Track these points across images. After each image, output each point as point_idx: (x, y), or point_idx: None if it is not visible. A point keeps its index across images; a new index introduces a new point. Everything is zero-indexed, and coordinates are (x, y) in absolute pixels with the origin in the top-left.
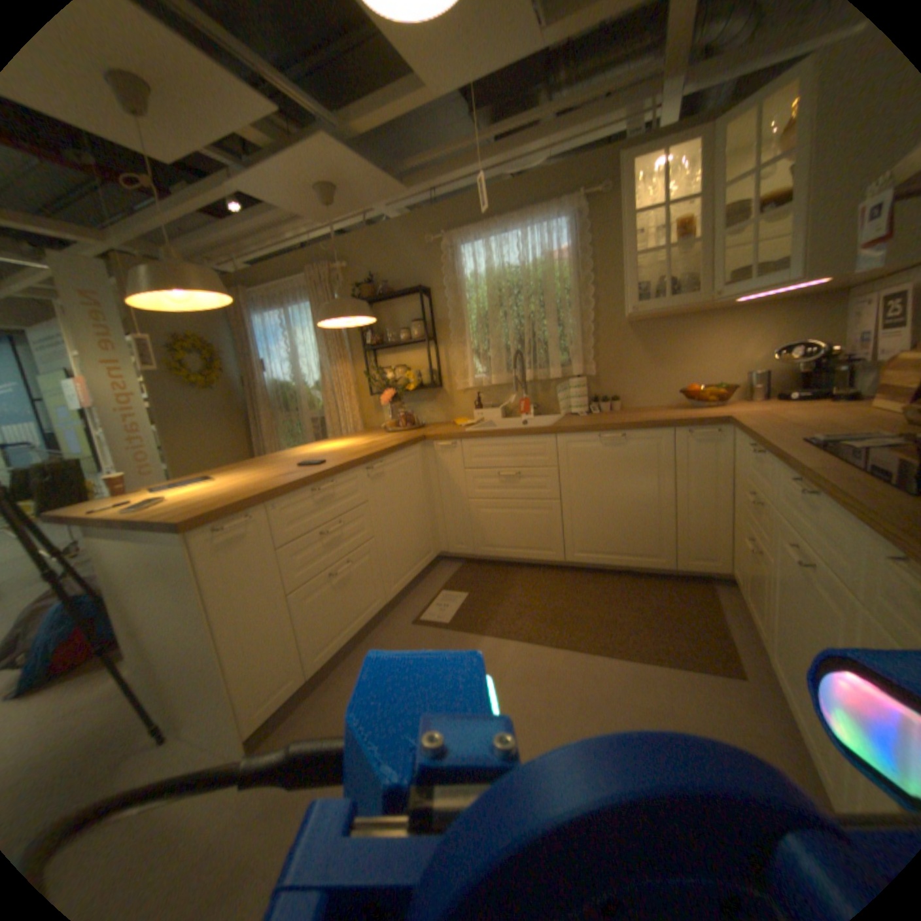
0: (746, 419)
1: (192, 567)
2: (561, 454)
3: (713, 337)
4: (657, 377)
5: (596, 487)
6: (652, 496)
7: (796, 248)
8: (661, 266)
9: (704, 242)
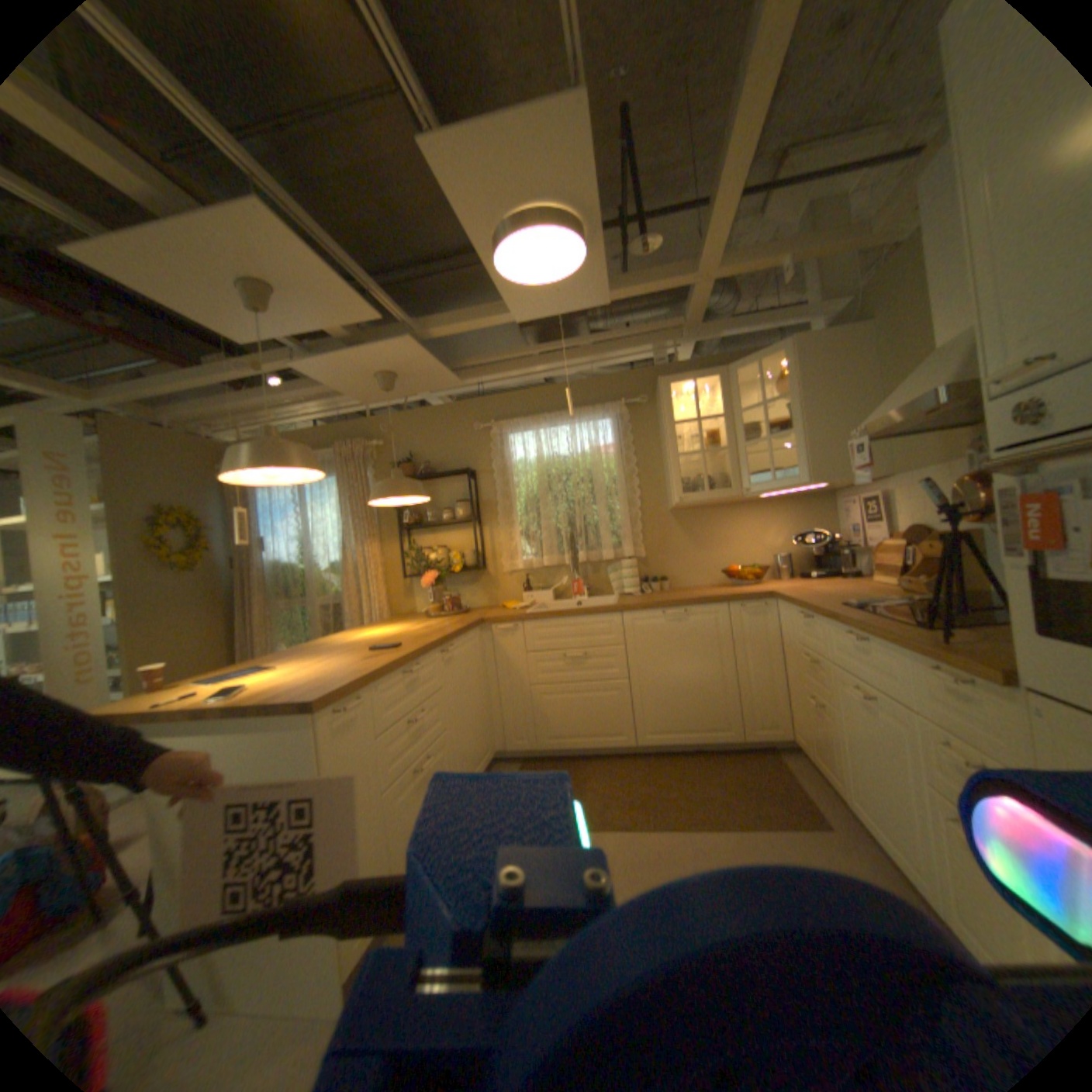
0: (786, 592)
1: (315, 753)
2: (627, 631)
3: (740, 524)
4: (698, 558)
5: (663, 663)
6: (715, 668)
7: (800, 460)
8: (692, 464)
9: (726, 449)
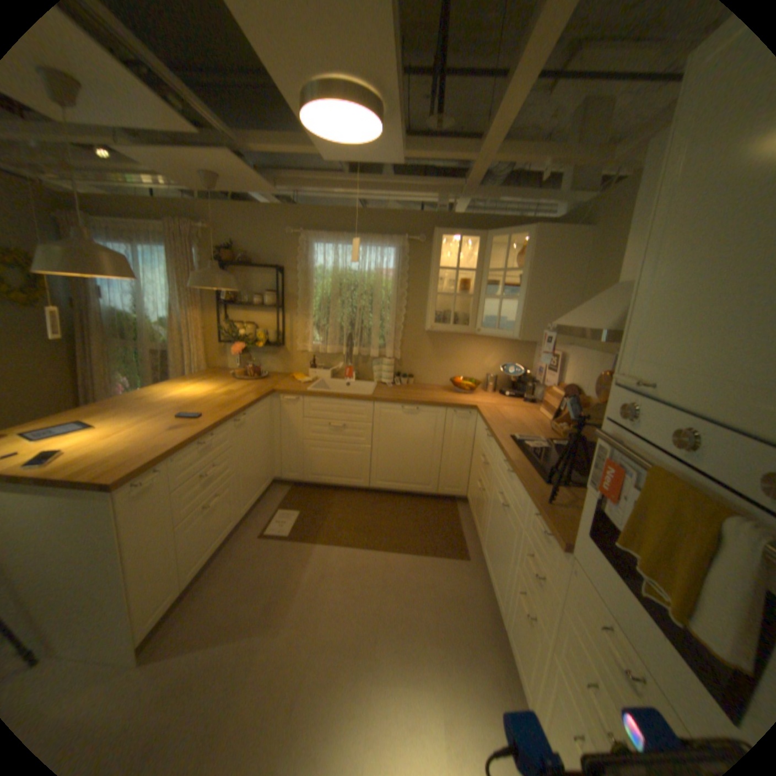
0: (484, 411)
1: (114, 518)
2: (376, 416)
3: (471, 349)
4: (437, 367)
5: (396, 440)
6: (429, 449)
7: (517, 321)
8: (448, 299)
9: (473, 295)
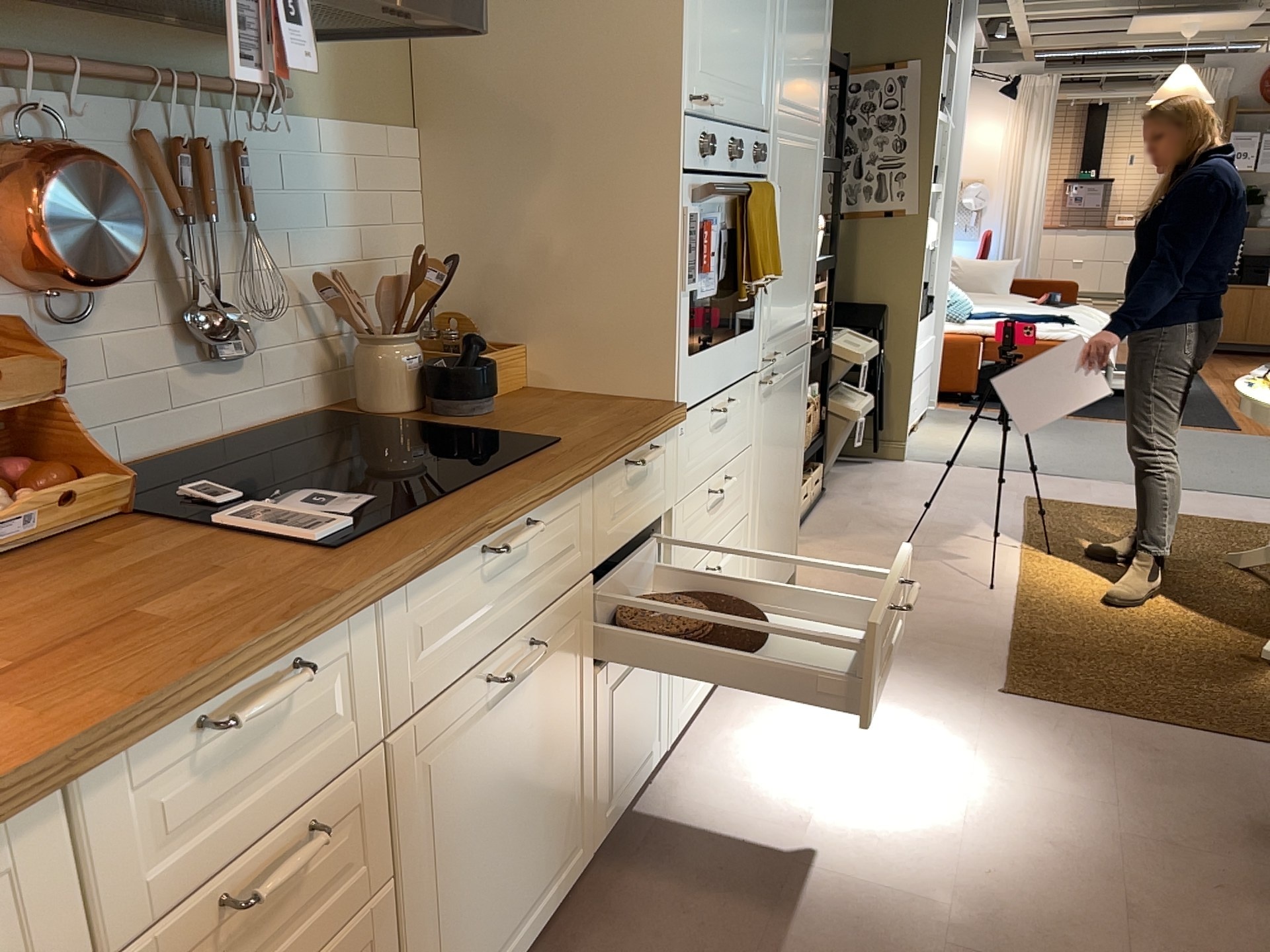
0: None
1: None
2: None
3: None
4: None
5: None
6: None
7: None
8: None
9: None
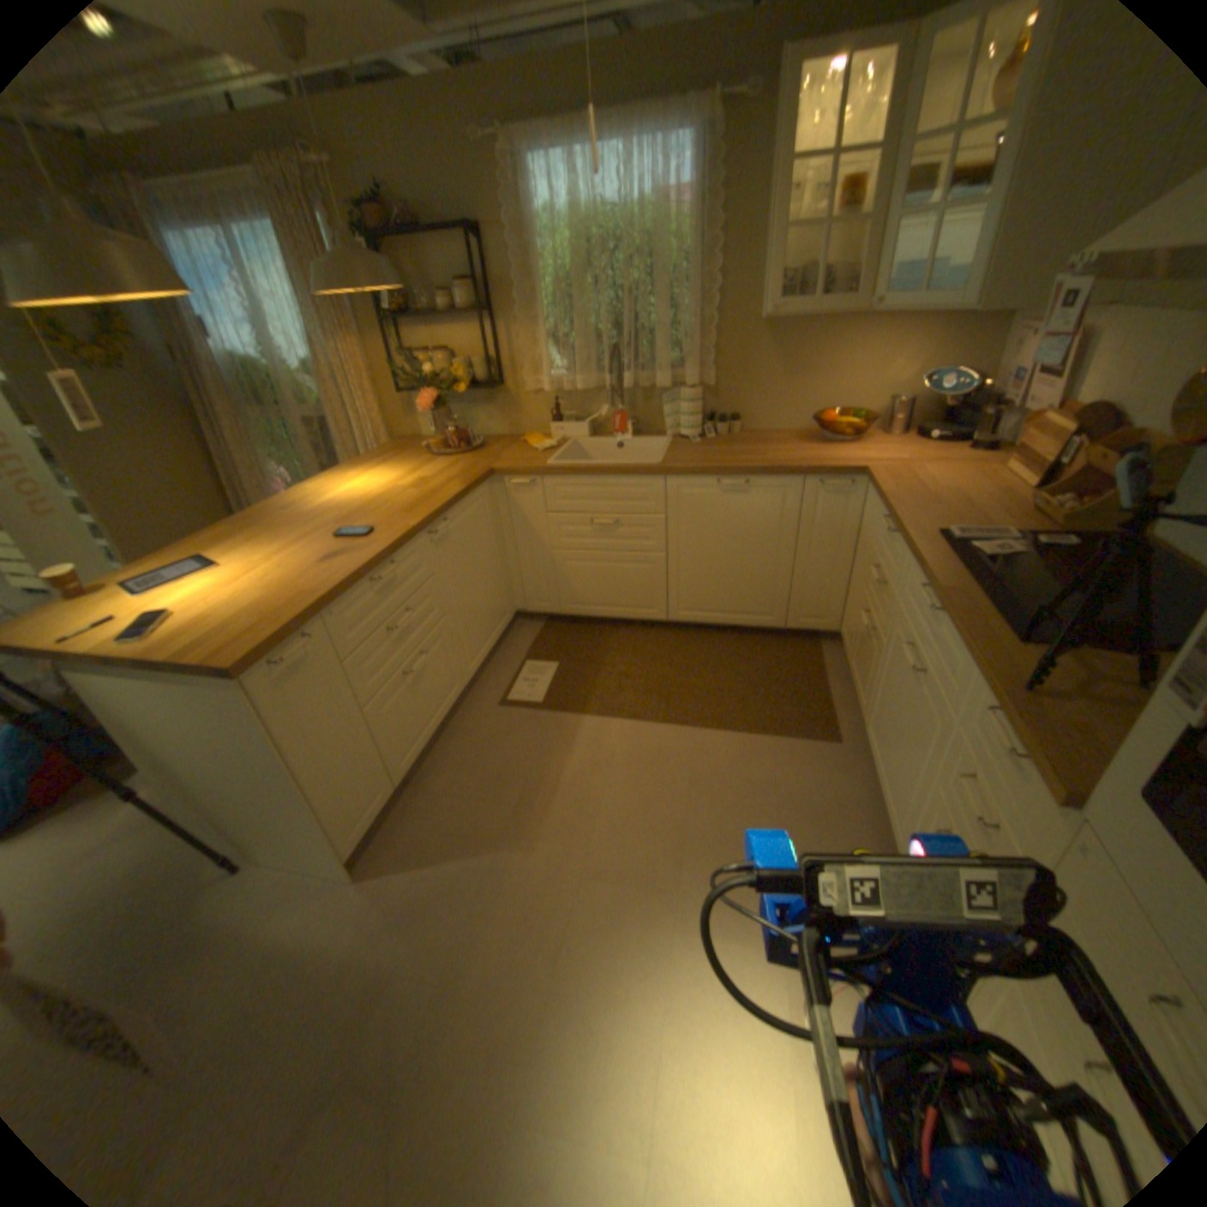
0: (883, 476)
1: (253, 713)
2: (671, 501)
3: (859, 344)
4: (787, 392)
5: (709, 541)
6: (769, 553)
7: (978, 263)
8: (812, 234)
9: (872, 213)
